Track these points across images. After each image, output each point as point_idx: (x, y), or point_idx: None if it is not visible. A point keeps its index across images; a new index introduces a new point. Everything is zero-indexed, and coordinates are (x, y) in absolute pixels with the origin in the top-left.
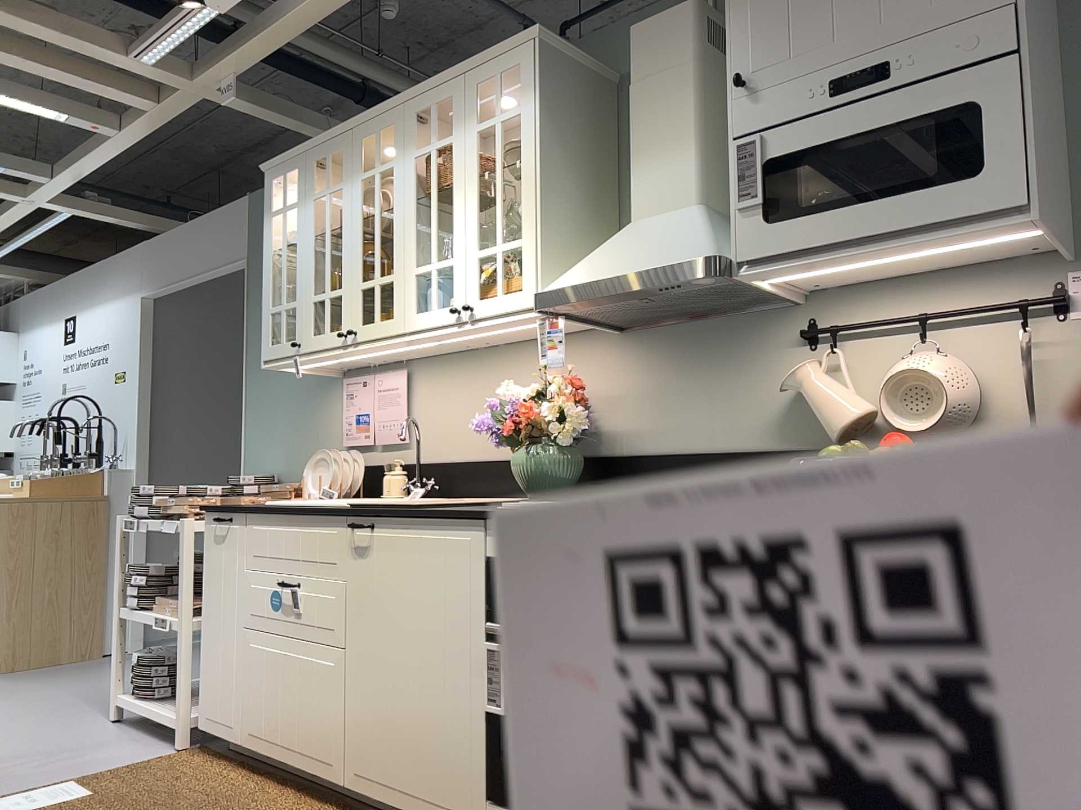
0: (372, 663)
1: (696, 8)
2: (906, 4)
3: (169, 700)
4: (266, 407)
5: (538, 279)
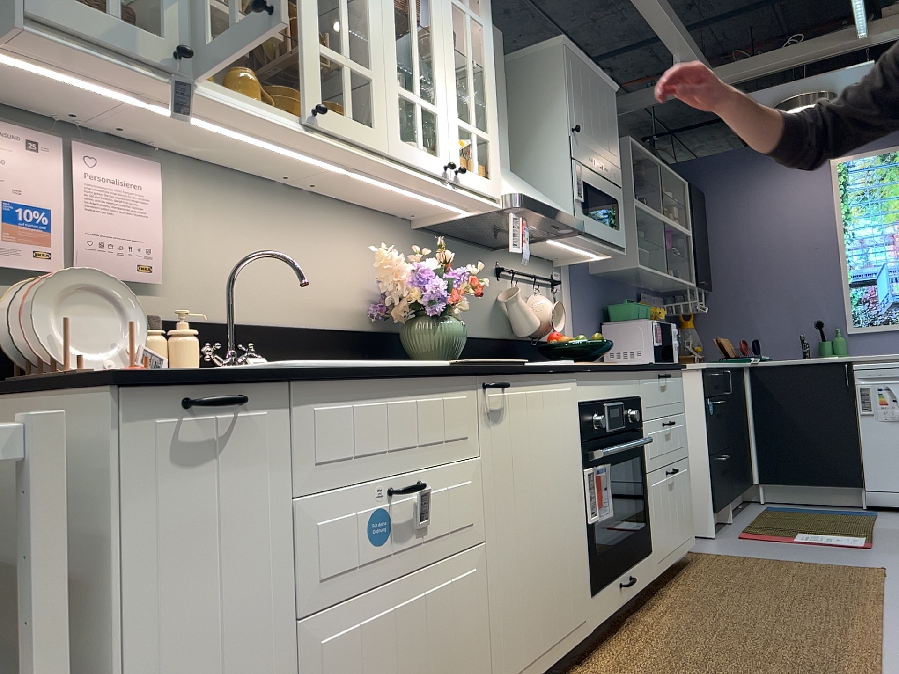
0: (514, 538)
1: (503, 41)
2: (607, 144)
3: None
4: None
5: (500, 178)
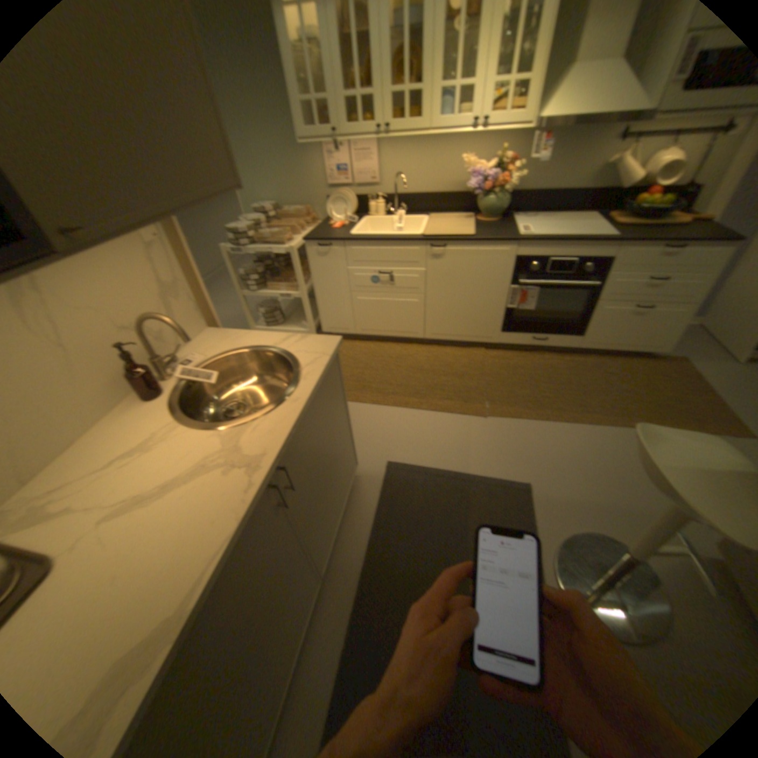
0: (443, 298)
1: None
2: None
3: (280, 324)
4: (247, 157)
5: (537, 105)
